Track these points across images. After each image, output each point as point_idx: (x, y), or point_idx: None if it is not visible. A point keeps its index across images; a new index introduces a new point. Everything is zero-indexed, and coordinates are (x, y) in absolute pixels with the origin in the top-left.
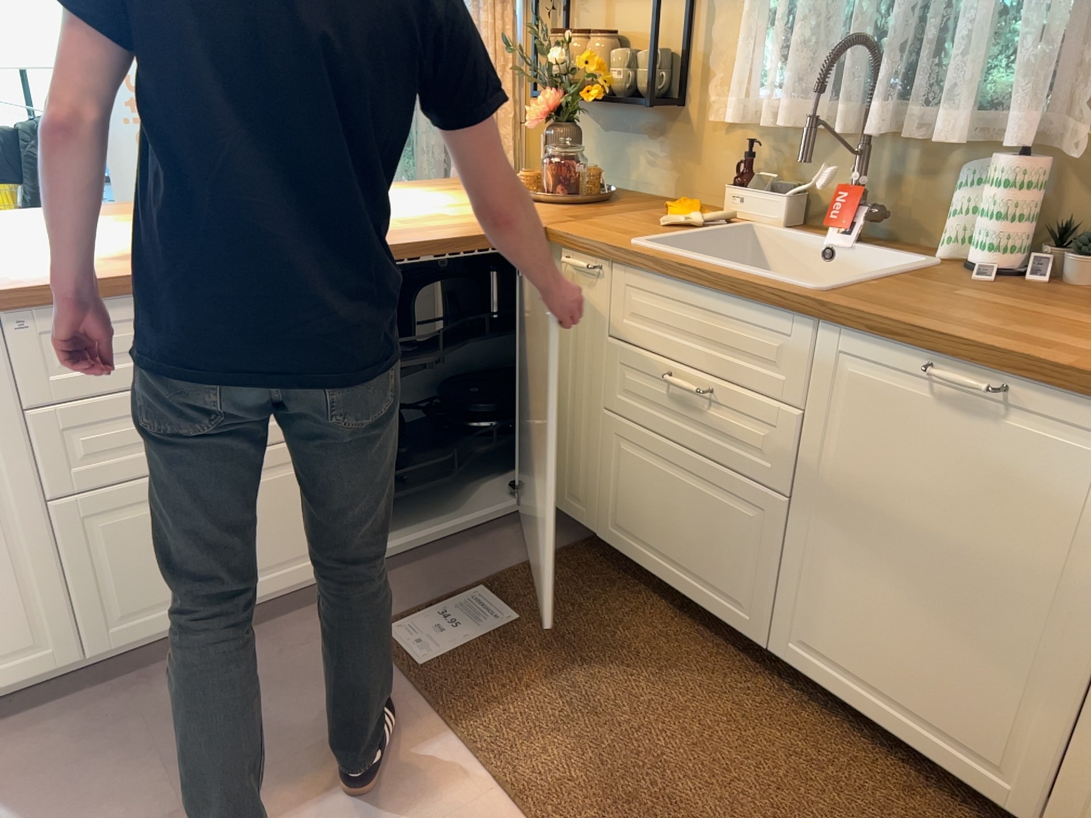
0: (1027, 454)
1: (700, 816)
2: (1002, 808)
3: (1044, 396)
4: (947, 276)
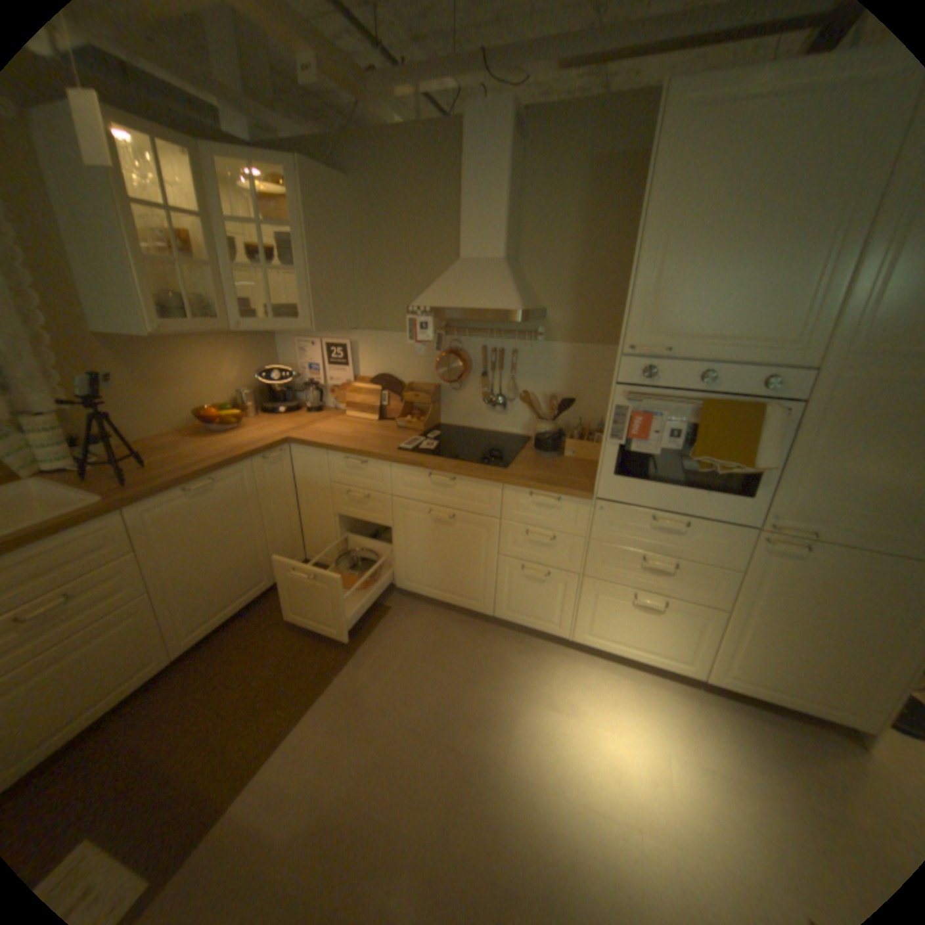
0: (225, 493)
1: (272, 676)
2: (266, 590)
3: (221, 474)
4: (69, 478)
